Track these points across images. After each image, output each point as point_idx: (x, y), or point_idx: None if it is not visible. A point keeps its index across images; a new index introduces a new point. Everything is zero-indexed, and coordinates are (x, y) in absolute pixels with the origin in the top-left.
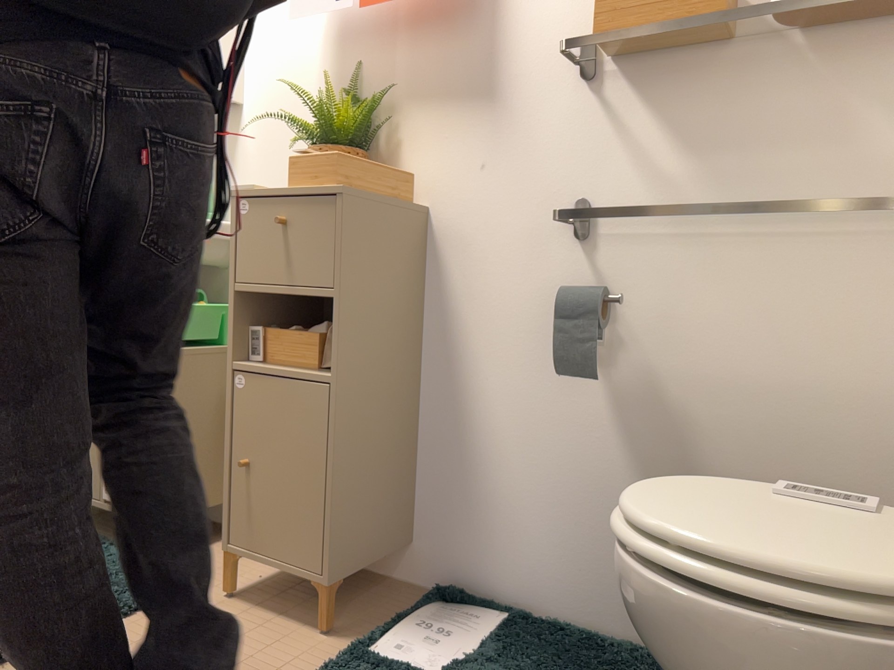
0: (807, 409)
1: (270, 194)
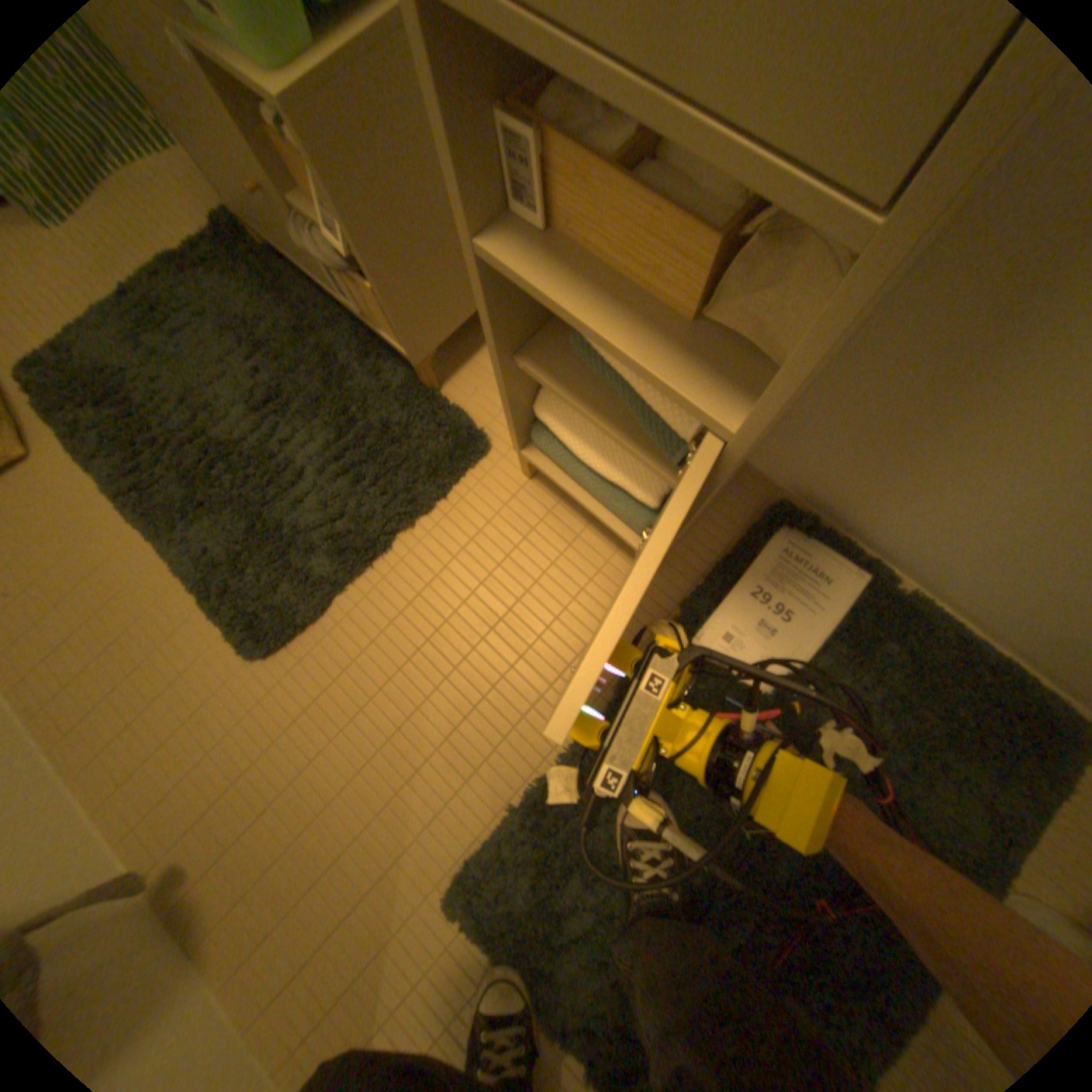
0: None
1: None
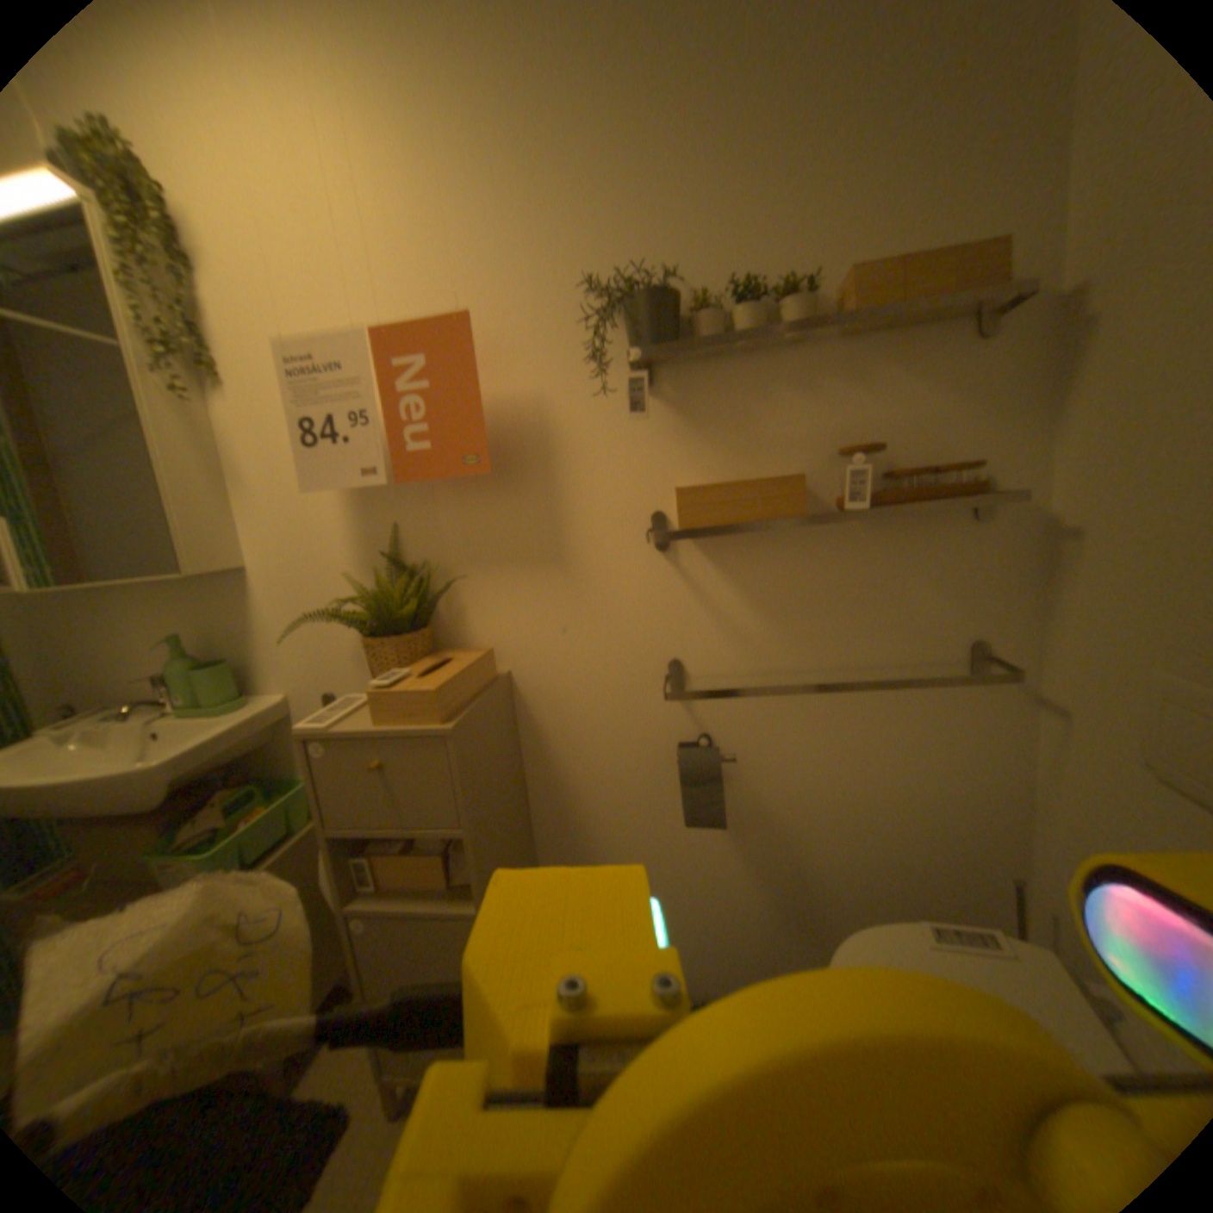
0: (895, 815)
1: (348, 735)
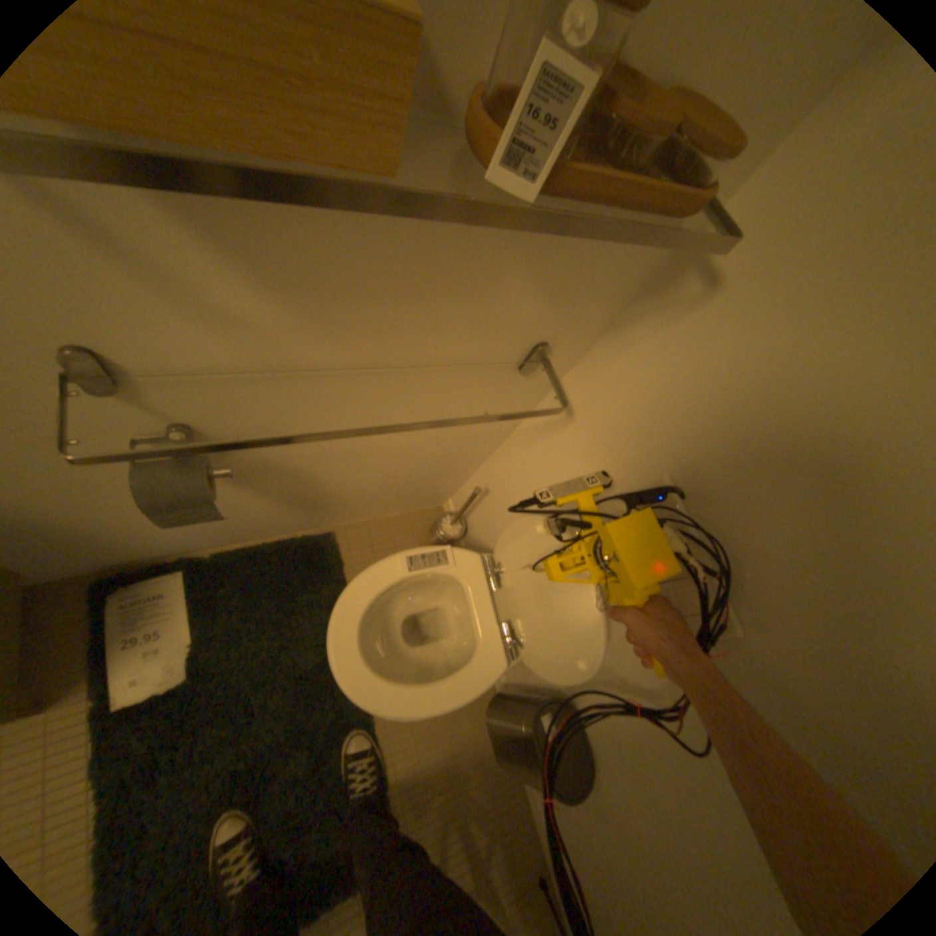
0: (402, 452)
1: None
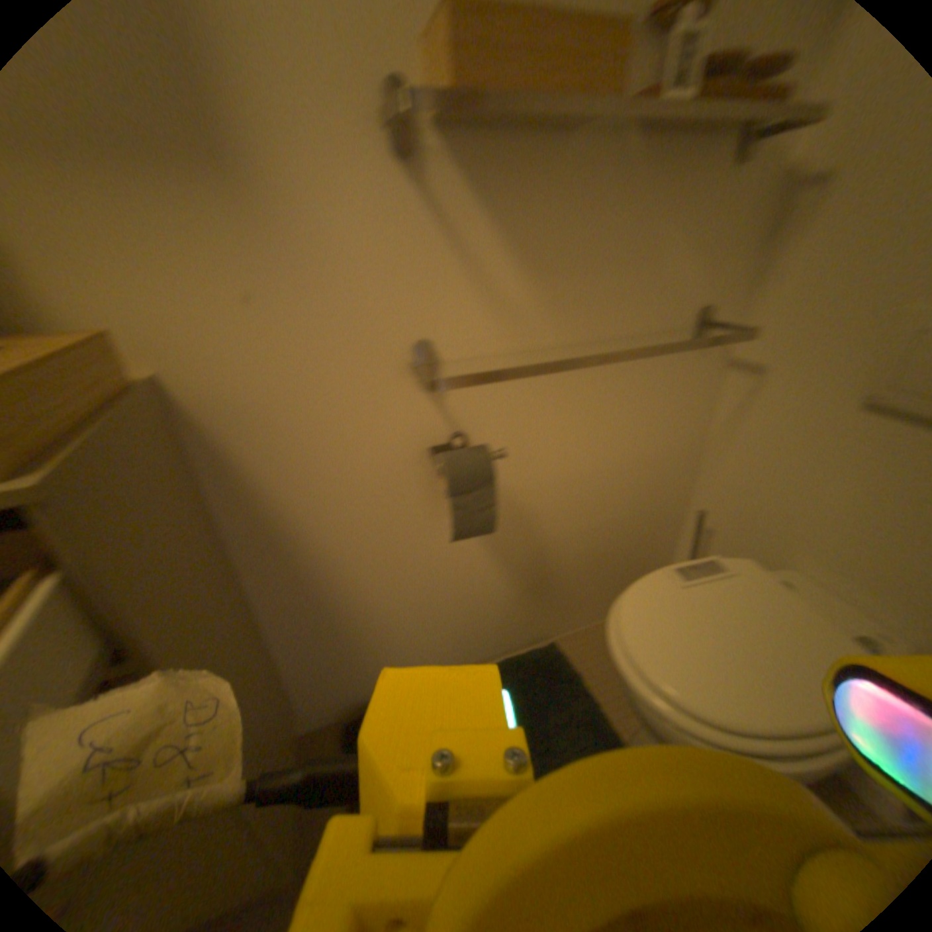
0: (620, 480)
1: None
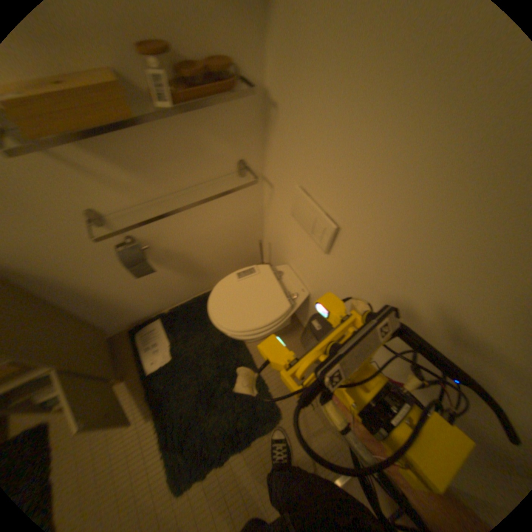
0: (217, 234)
1: None
